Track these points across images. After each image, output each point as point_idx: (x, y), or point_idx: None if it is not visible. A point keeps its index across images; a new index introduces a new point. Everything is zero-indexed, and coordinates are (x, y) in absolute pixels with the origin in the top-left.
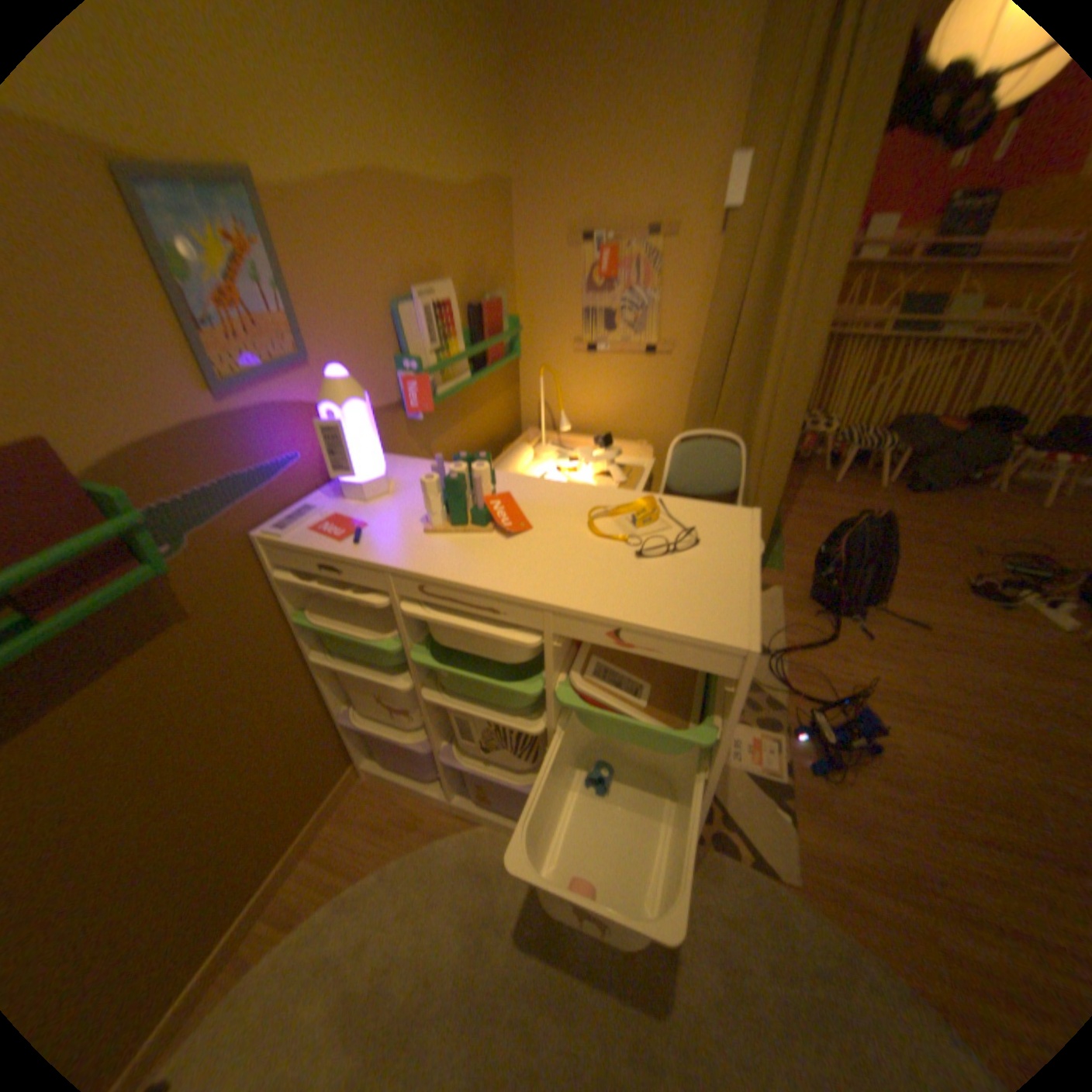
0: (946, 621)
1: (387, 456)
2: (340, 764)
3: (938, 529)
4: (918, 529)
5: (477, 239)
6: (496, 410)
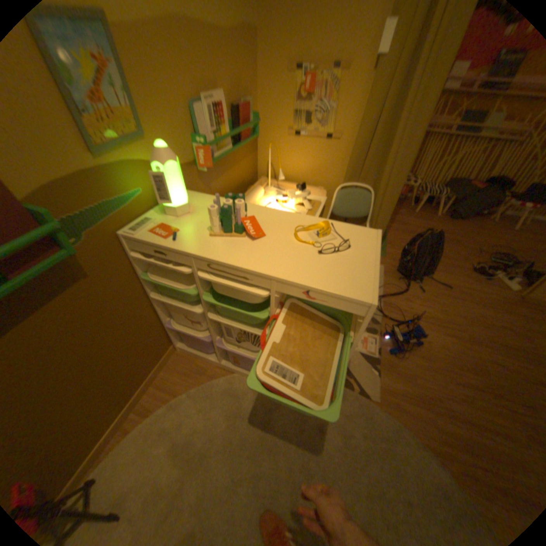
0: (460, 284)
1: (187, 191)
2: (167, 344)
3: (462, 238)
4: (452, 238)
5: (237, 64)
6: (244, 166)
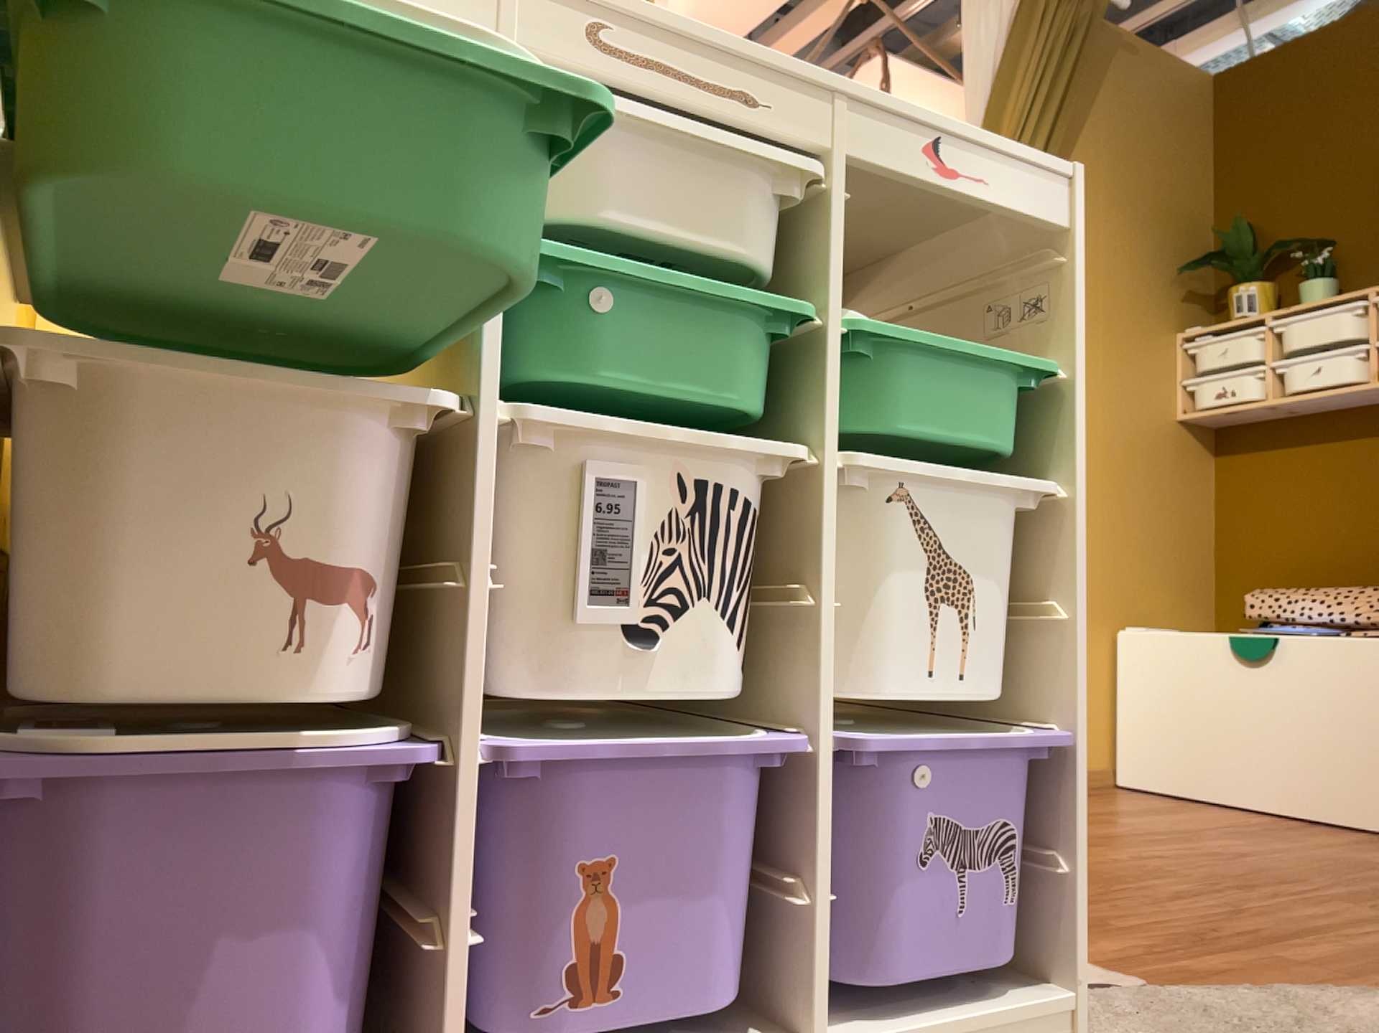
0: None
1: None
2: None
3: None
4: None
5: None
6: None
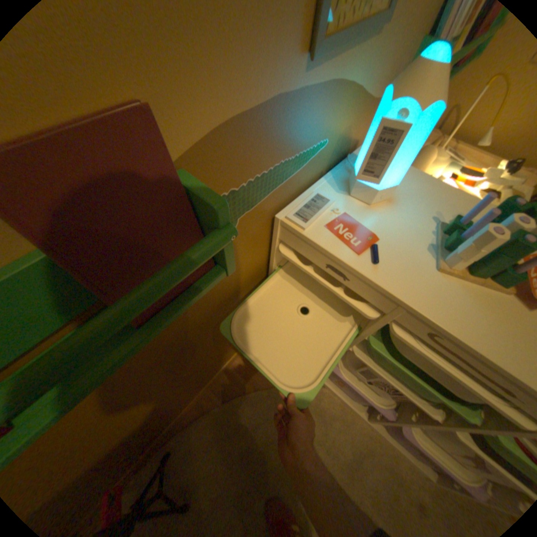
0: None
1: None
2: None
3: None
4: None
5: None
6: None
